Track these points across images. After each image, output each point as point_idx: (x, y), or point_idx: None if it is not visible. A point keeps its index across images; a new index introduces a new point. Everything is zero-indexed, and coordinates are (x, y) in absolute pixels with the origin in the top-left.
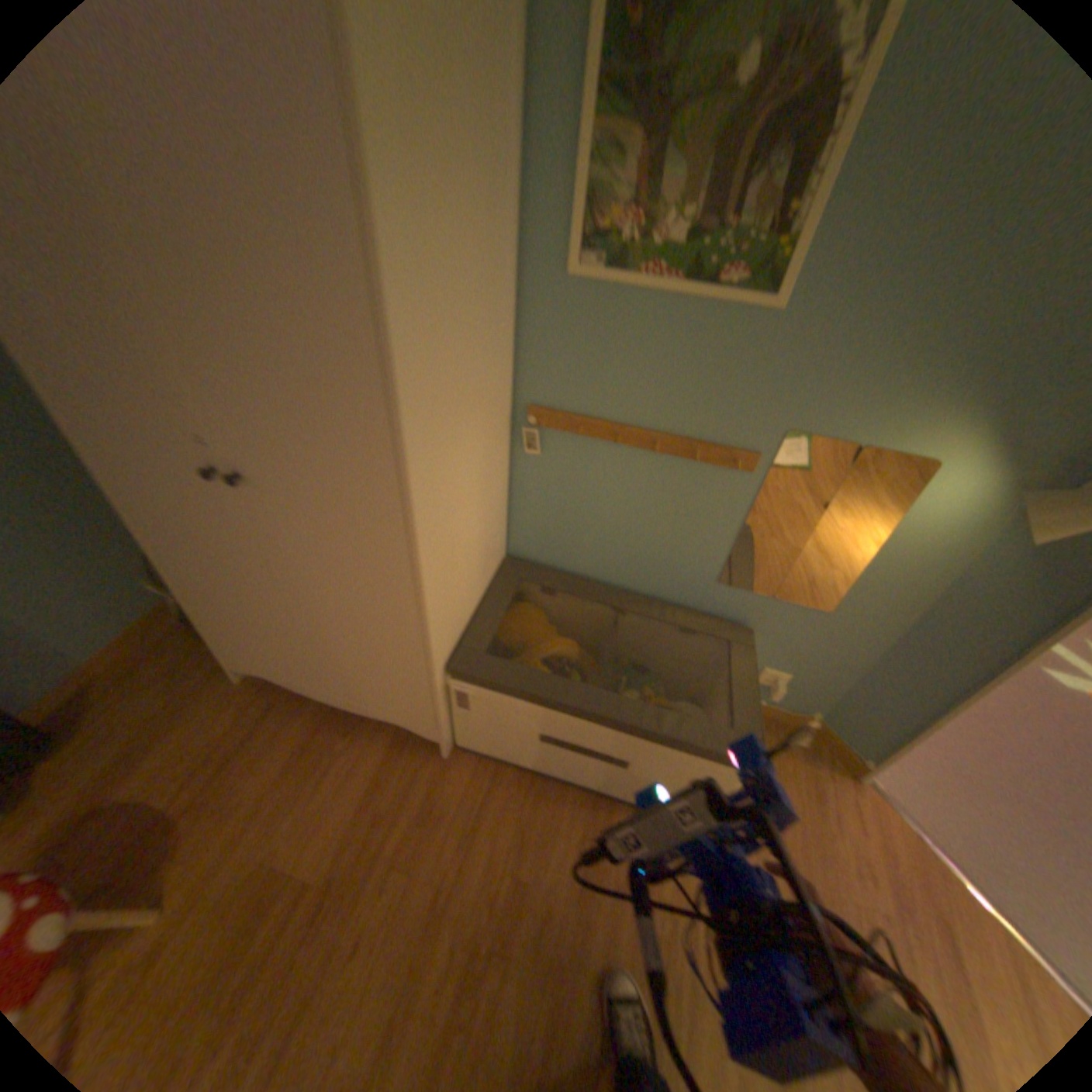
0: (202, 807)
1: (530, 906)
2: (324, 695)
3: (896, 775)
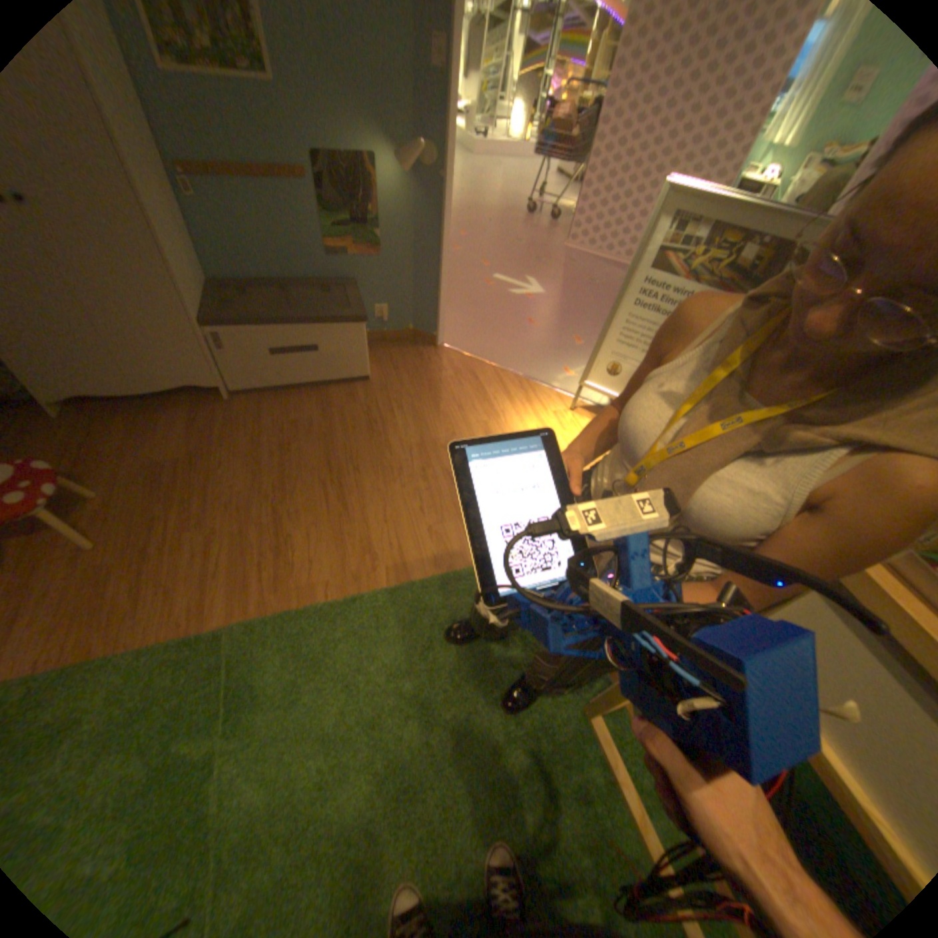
0: (84, 461)
1: (300, 425)
2: (129, 385)
3: (449, 340)
